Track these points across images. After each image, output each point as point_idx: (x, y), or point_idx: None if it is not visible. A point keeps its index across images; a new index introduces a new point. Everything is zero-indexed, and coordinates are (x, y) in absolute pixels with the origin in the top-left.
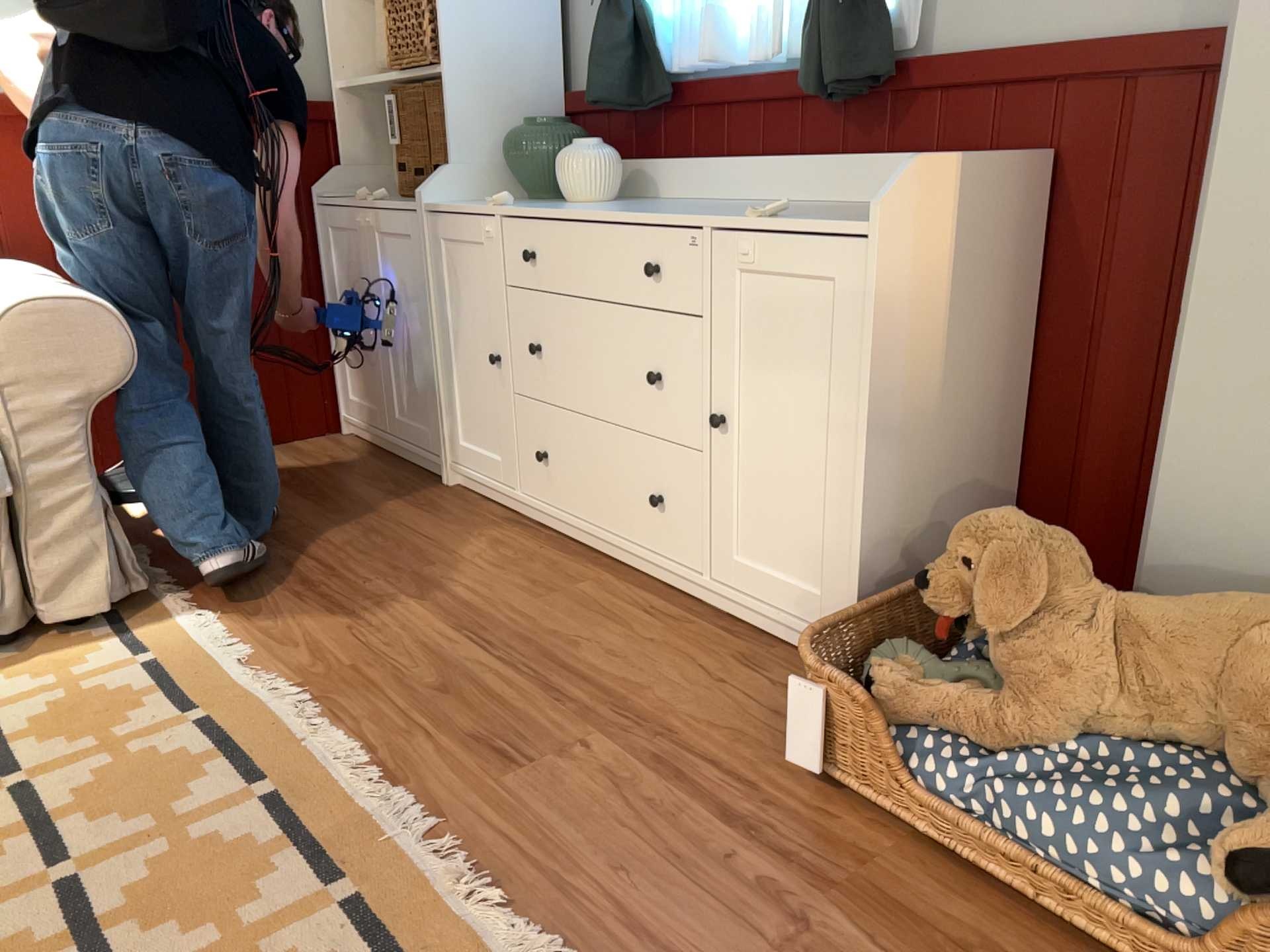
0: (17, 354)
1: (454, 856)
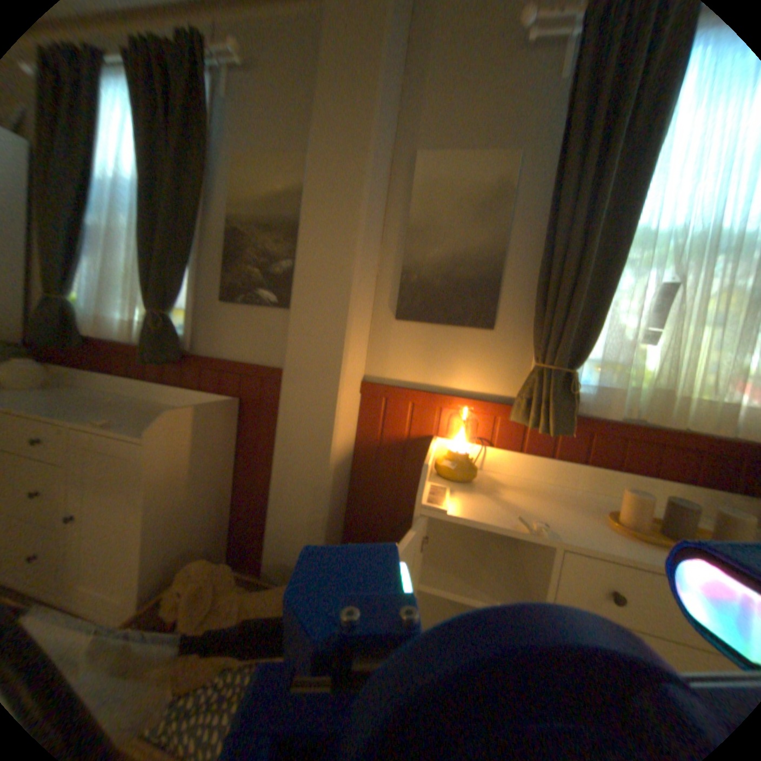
0: None
1: None
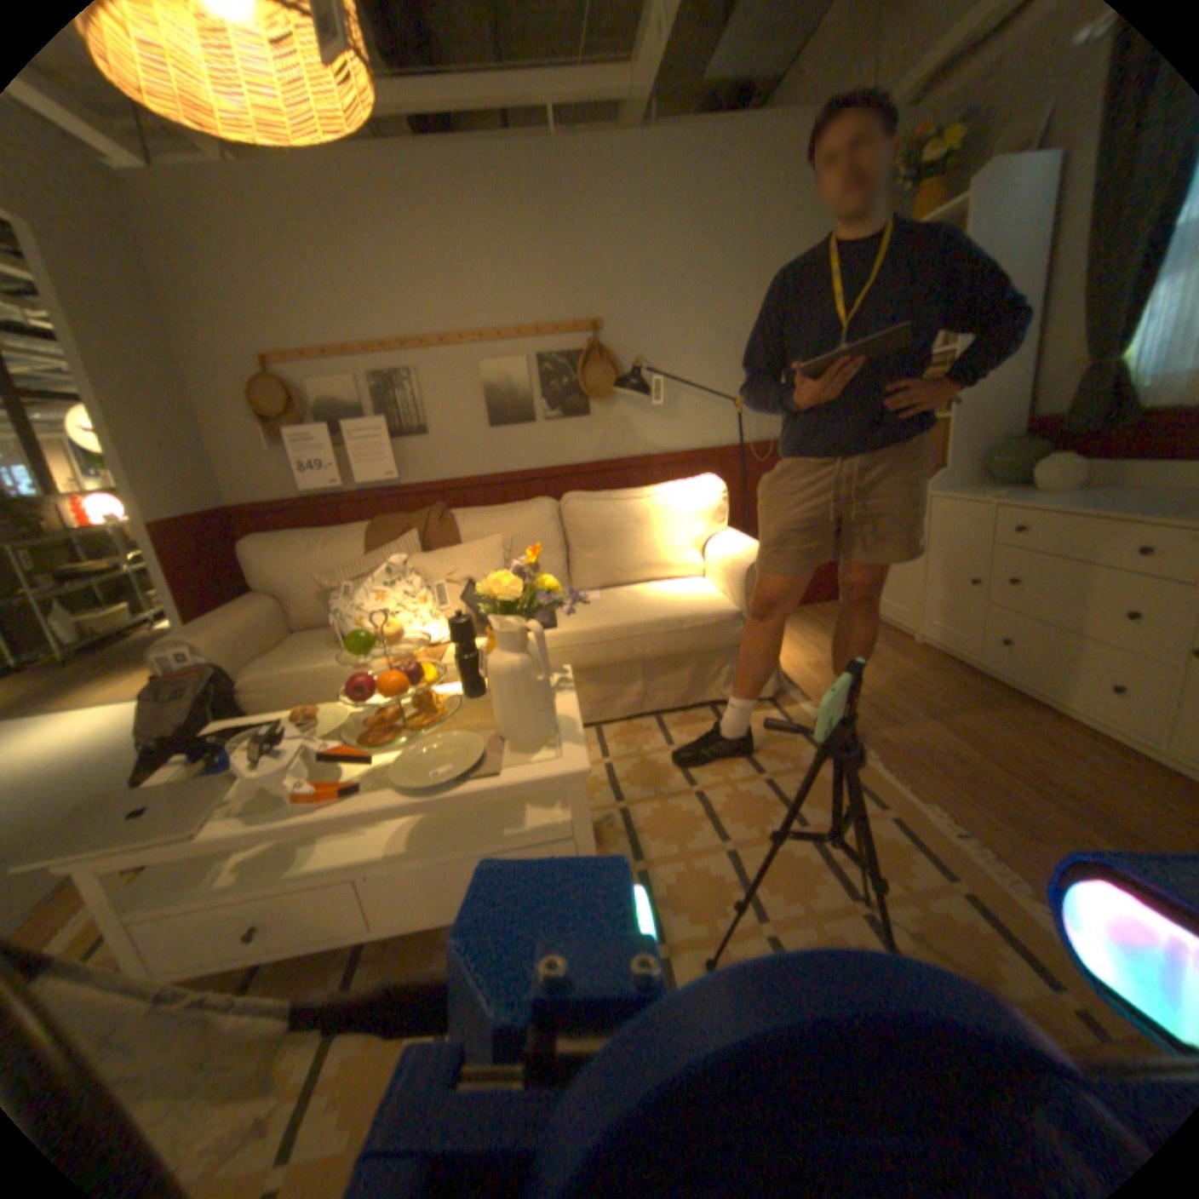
0: (753, 581)
1: (1025, 890)
